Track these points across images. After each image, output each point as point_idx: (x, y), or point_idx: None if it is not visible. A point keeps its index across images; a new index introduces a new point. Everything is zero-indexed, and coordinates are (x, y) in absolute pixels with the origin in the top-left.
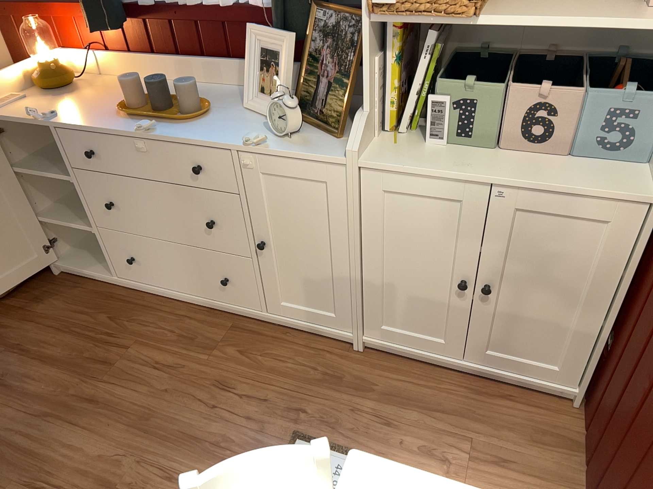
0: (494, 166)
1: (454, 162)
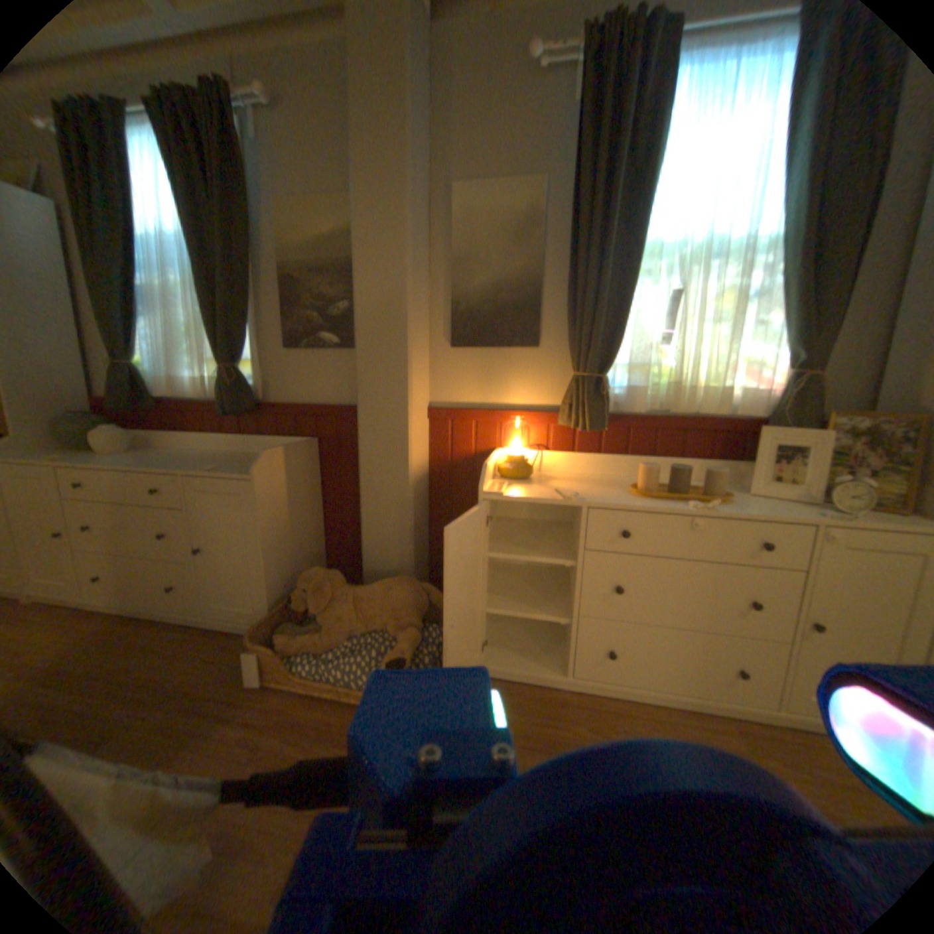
0: None
1: None
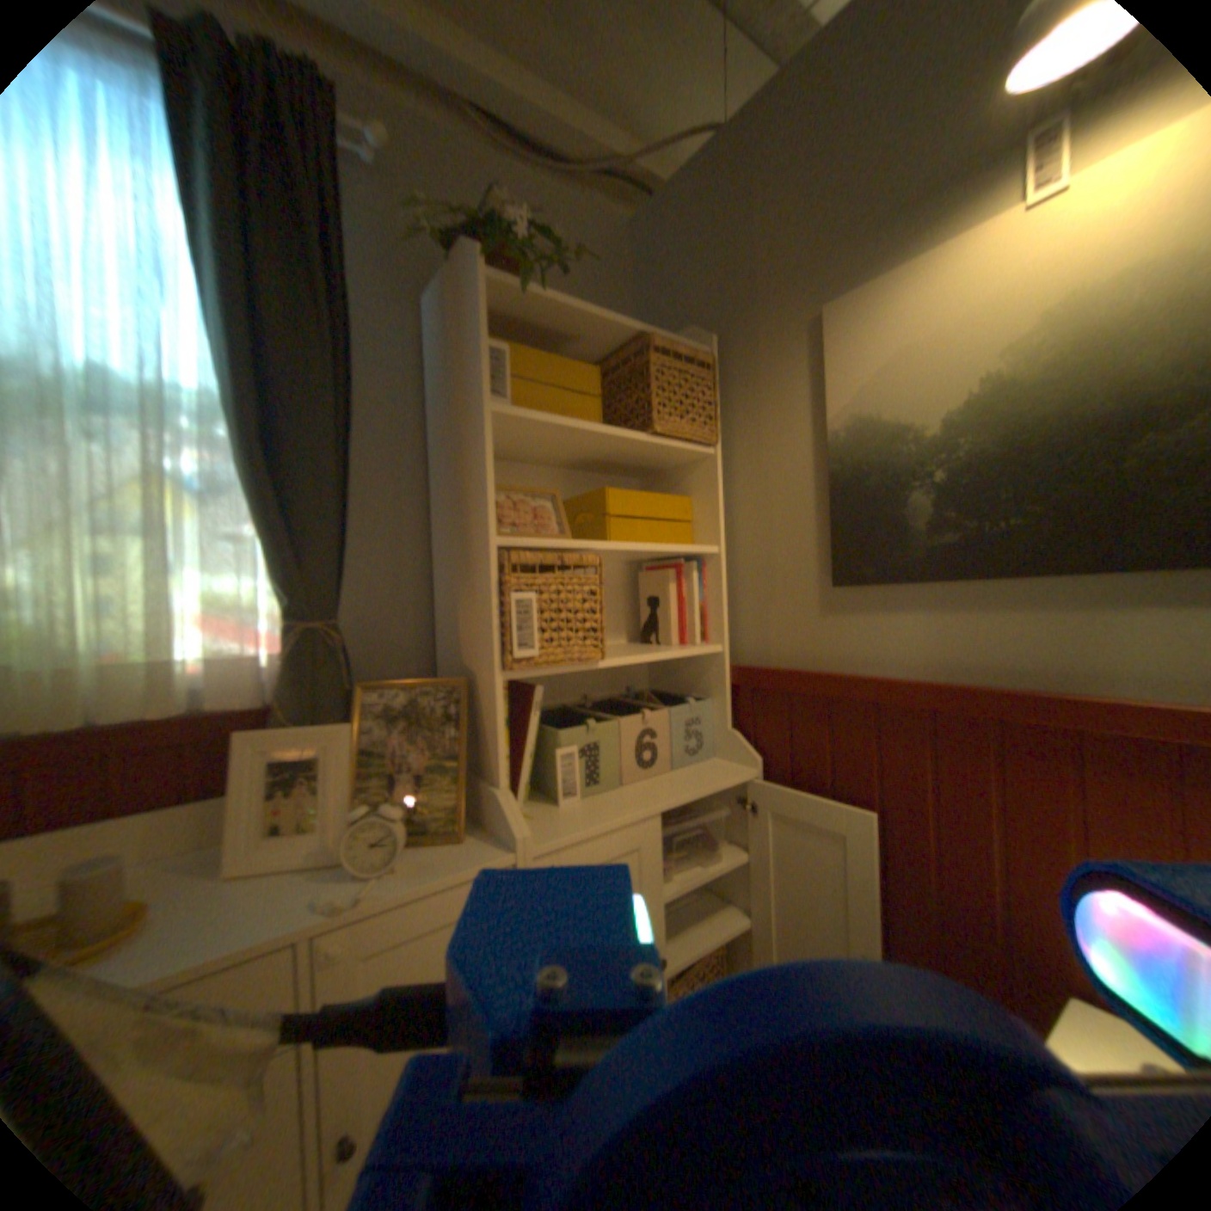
0: (644, 794)
1: (612, 806)
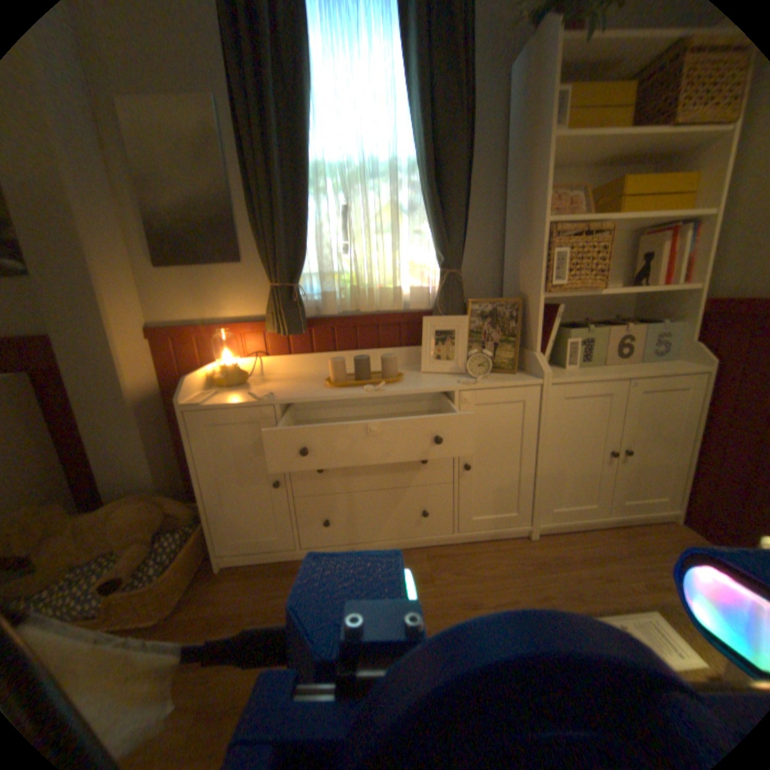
0: (619, 370)
1: (597, 372)
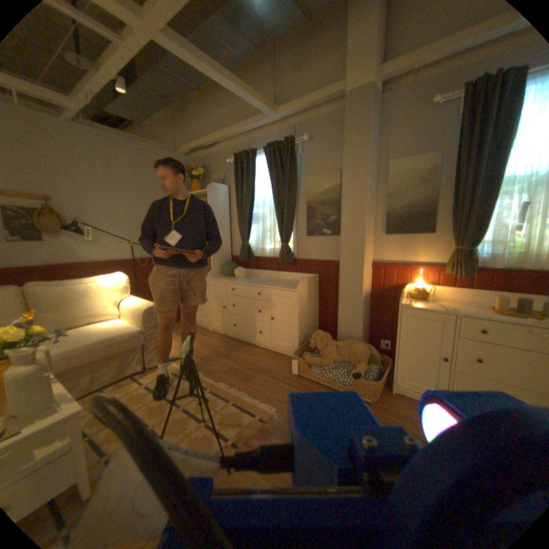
0: None
1: None
